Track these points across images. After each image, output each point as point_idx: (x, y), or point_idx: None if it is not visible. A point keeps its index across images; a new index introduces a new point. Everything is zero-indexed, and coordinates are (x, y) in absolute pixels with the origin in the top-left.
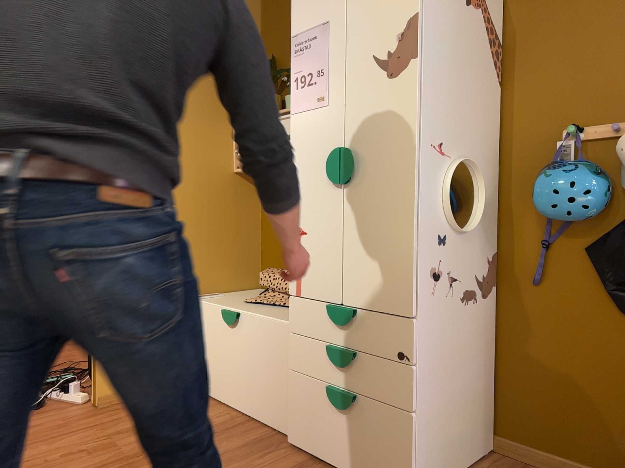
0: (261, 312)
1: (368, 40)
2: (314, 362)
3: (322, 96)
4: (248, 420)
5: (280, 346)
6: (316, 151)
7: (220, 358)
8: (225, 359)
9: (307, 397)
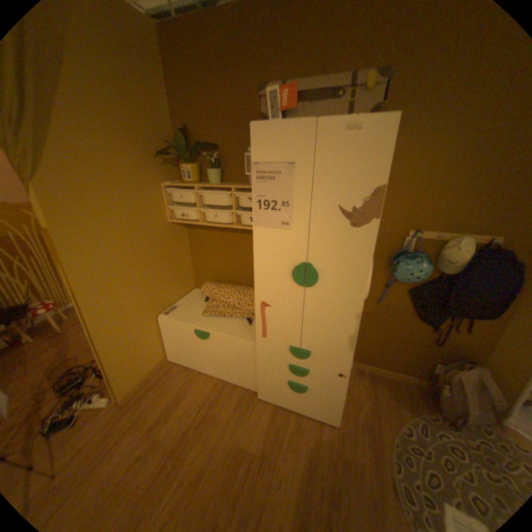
0: (223, 330)
1: (334, 191)
2: (277, 369)
3: (286, 222)
4: (224, 383)
5: (246, 353)
6: (279, 258)
7: (196, 352)
8: (200, 353)
9: (272, 383)
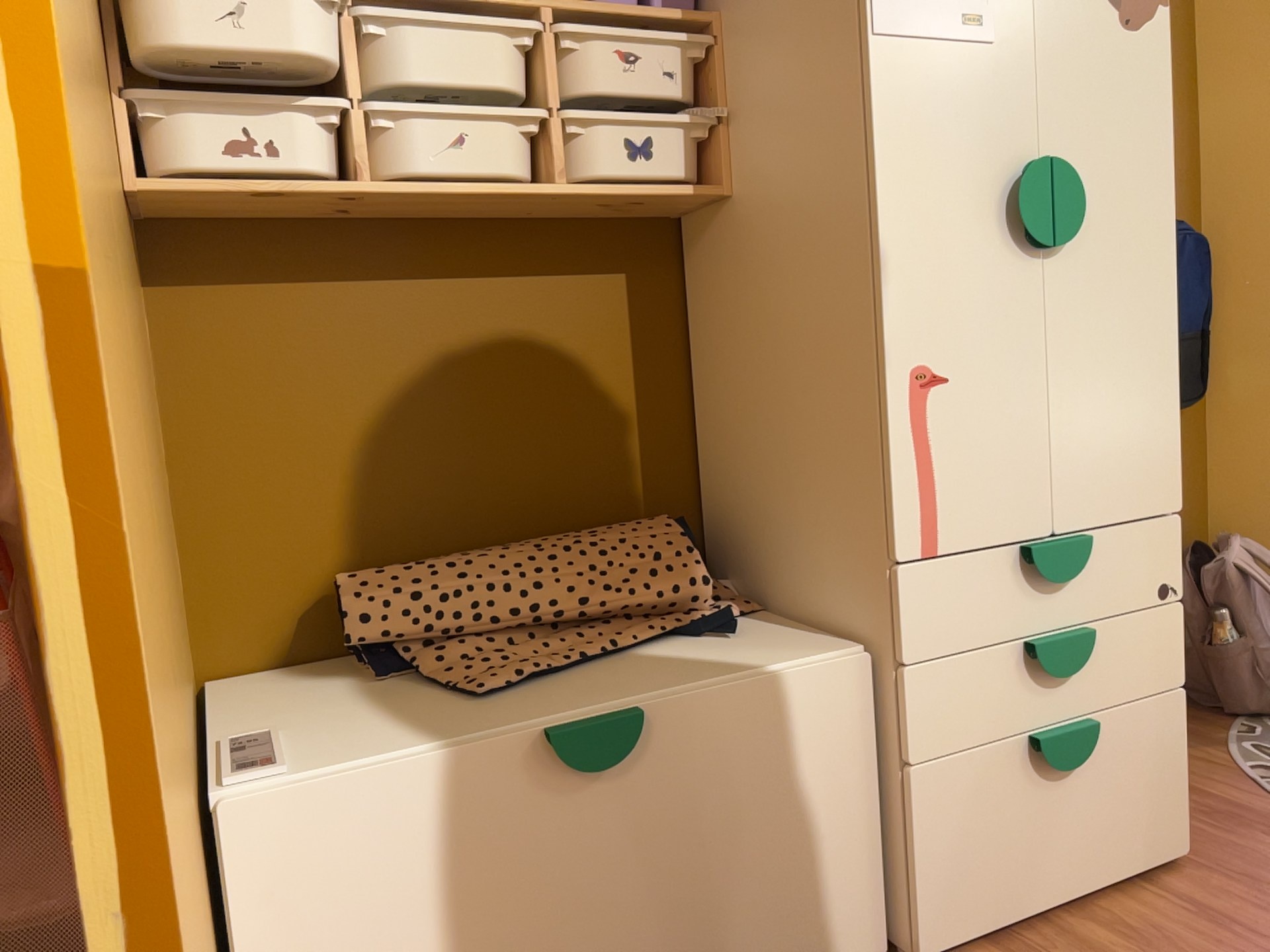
0: (673, 679)
1: None
2: (989, 701)
3: (976, 14)
4: None
5: (830, 730)
6: (964, 159)
7: (539, 925)
8: (566, 916)
9: (974, 802)
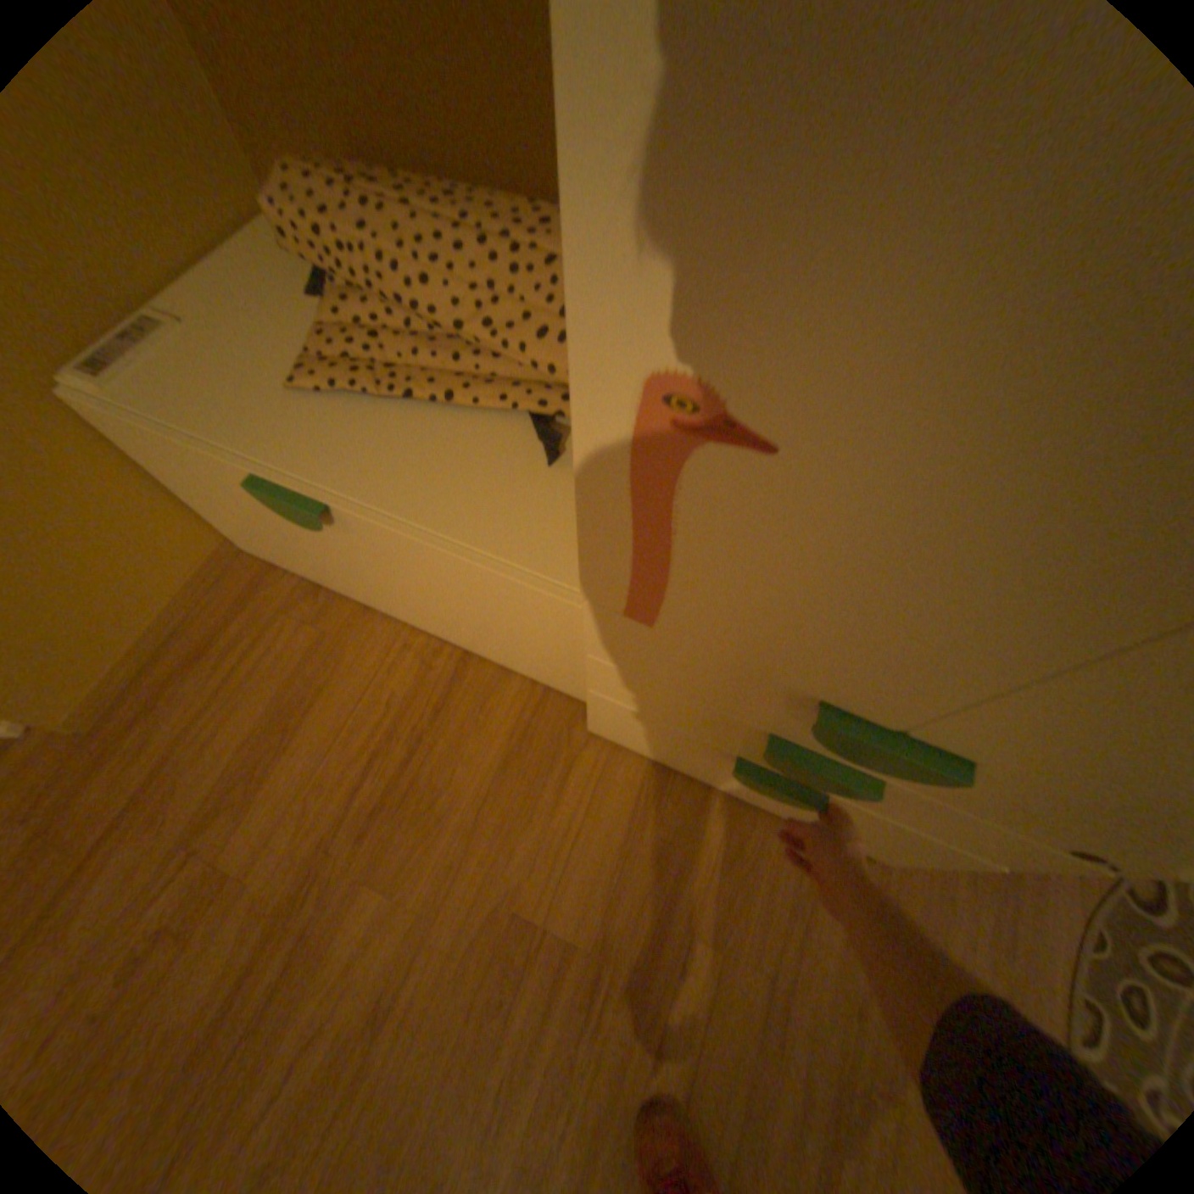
0: (403, 486)
1: None
2: (693, 718)
3: None
4: (463, 654)
5: (534, 614)
6: None
7: (319, 553)
8: (335, 561)
9: (653, 730)
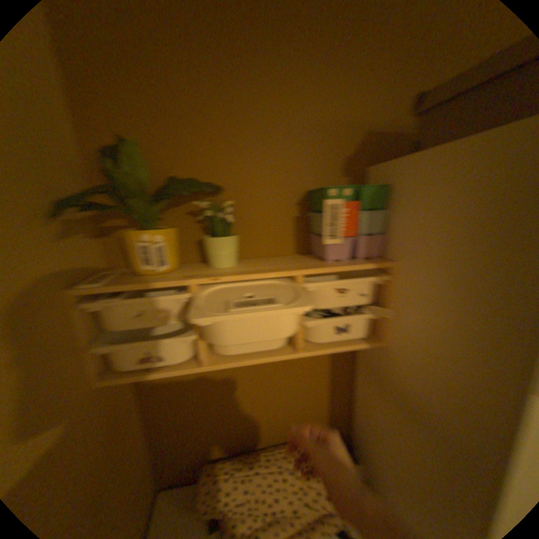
0: None
1: None
2: None
3: None
4: None
5: None
6: None
7: None
8: None
9: None
